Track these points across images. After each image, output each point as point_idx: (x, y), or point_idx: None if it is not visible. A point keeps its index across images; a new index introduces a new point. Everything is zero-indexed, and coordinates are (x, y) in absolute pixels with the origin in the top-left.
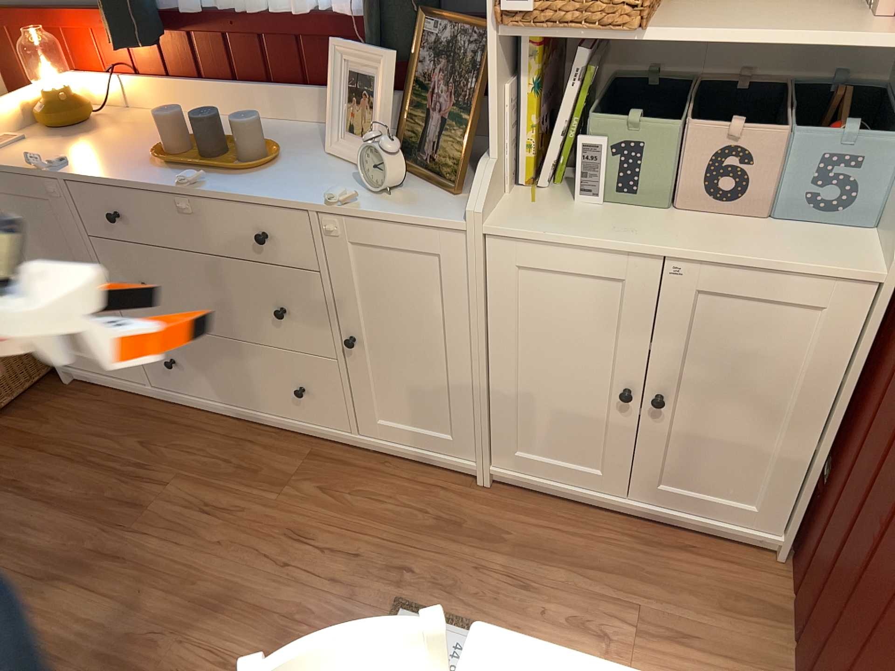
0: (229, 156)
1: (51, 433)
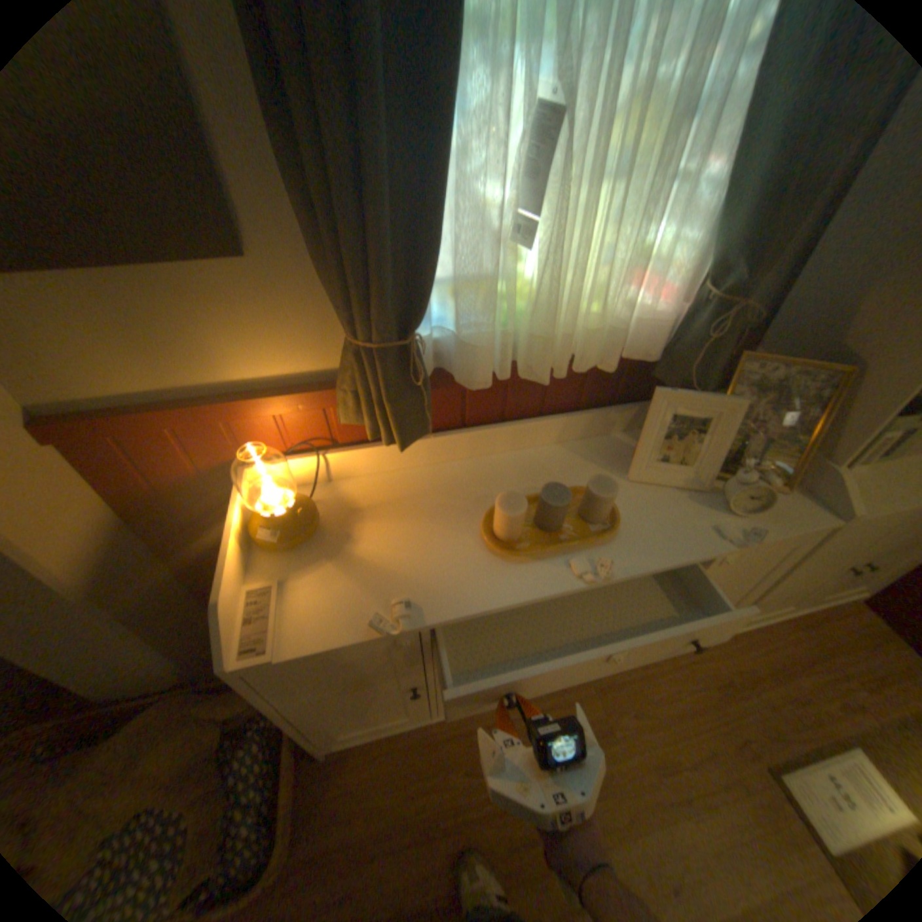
0: (566, 520)
1: (366, 837)
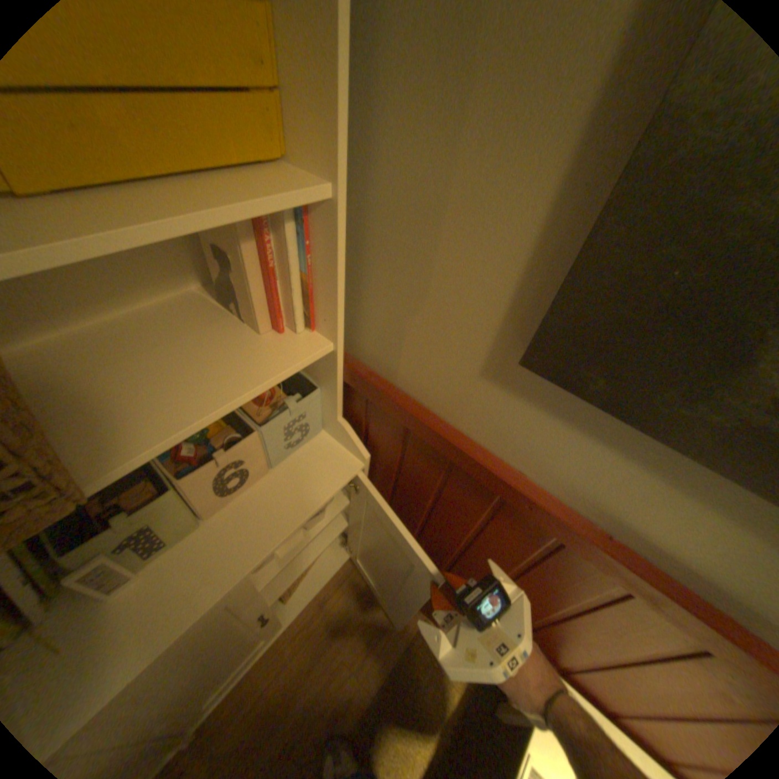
0: None
1: None
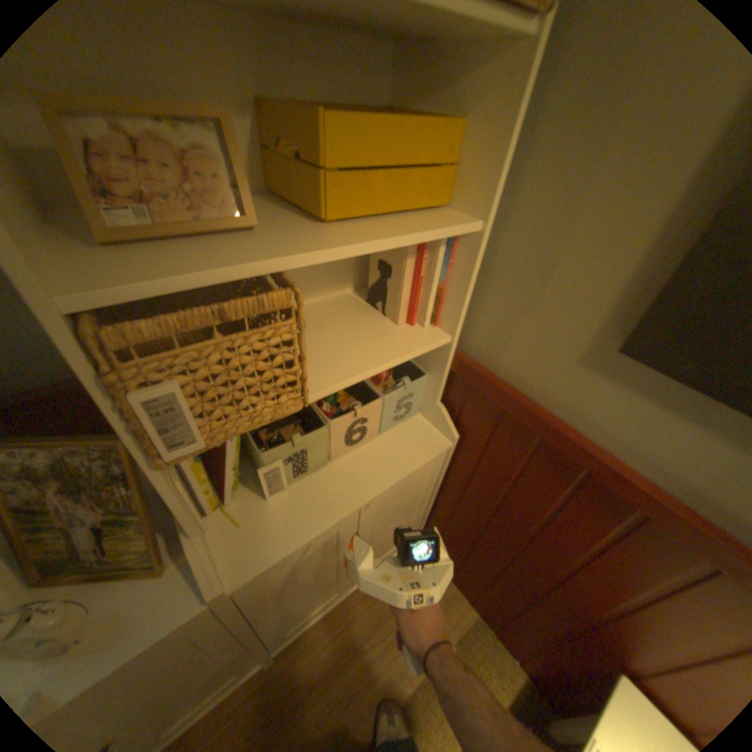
0: None
1: None
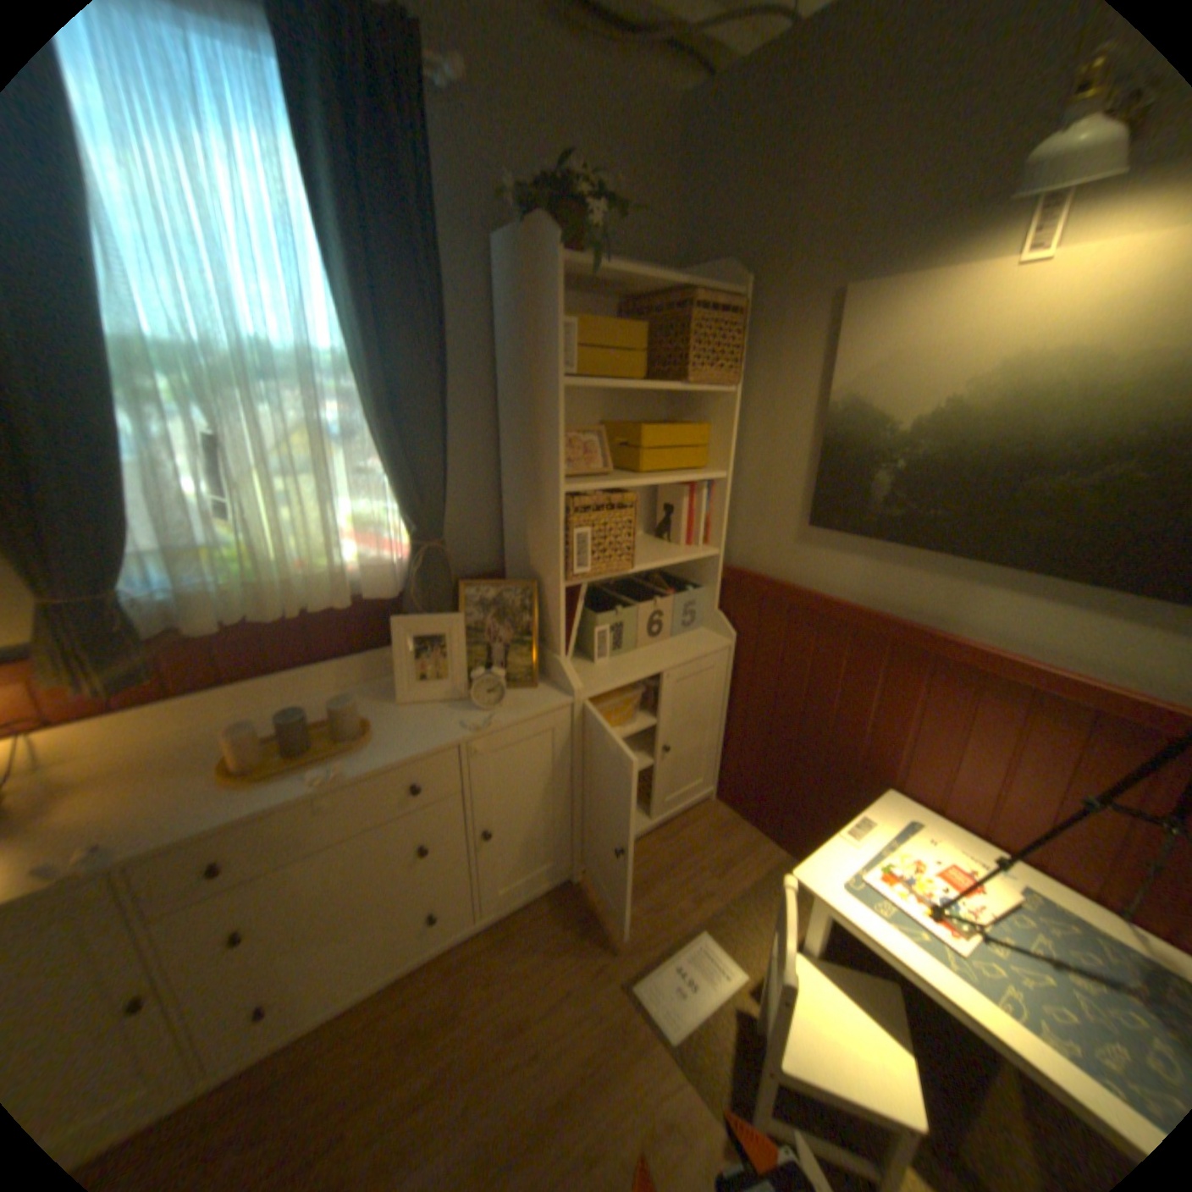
0: (312, 746)
1: None
